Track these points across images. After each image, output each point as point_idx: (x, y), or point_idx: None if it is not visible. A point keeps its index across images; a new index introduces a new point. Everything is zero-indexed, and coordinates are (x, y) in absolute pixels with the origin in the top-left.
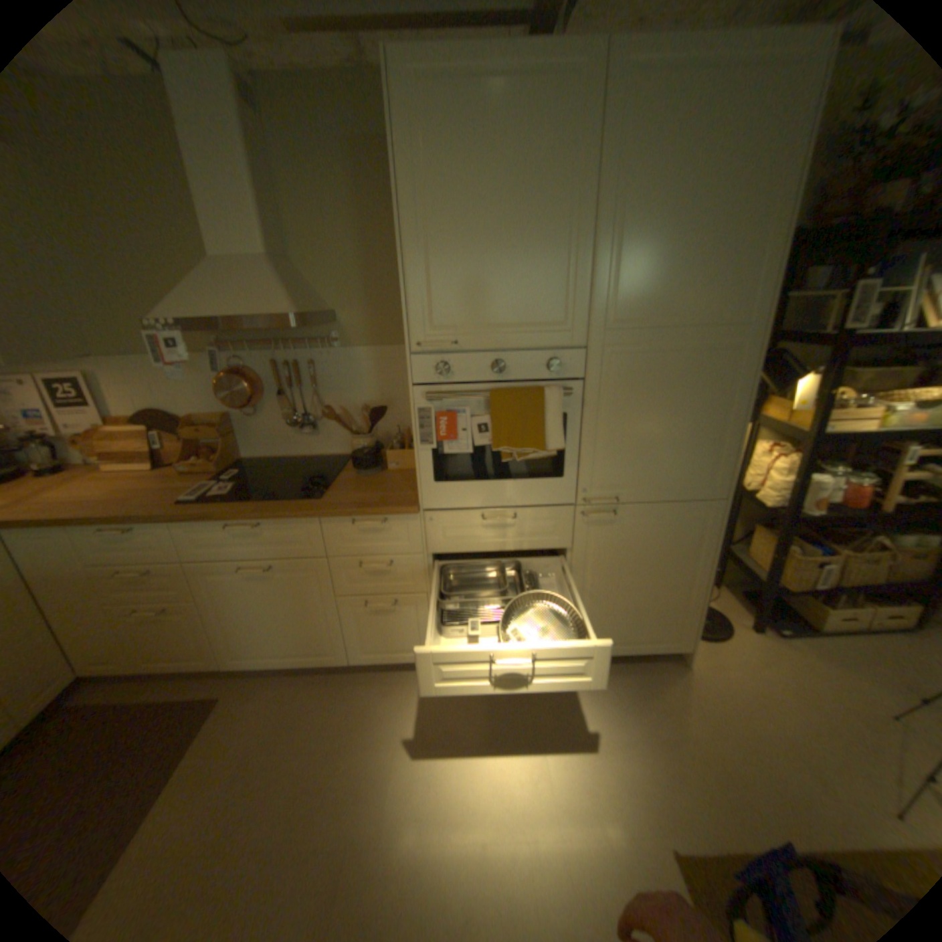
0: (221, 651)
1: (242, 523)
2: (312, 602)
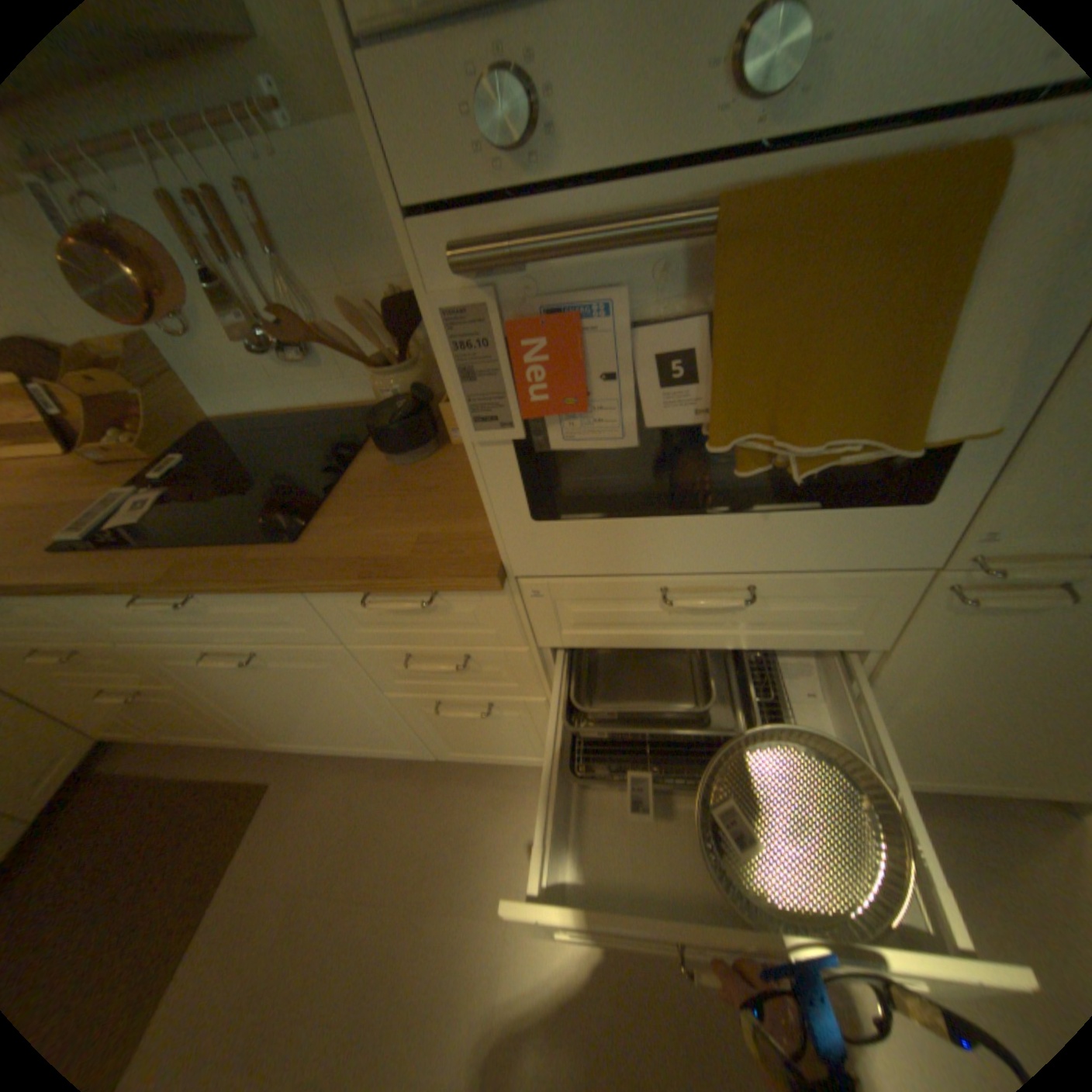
0: (246, 734)
1: (158, 593)
2: (346, 697)
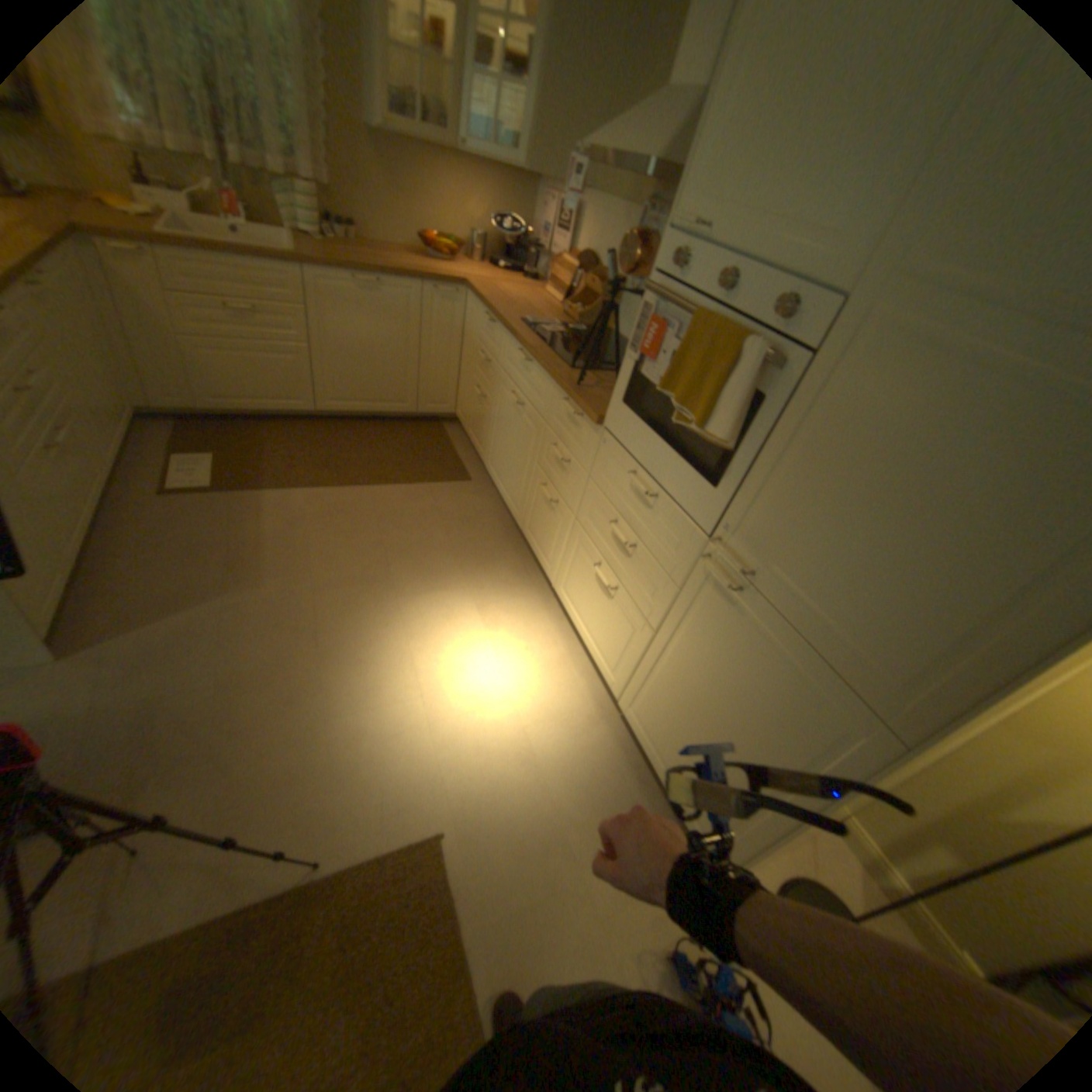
0: (488, 453)
1: (526, 356)
2: (526, 458)
